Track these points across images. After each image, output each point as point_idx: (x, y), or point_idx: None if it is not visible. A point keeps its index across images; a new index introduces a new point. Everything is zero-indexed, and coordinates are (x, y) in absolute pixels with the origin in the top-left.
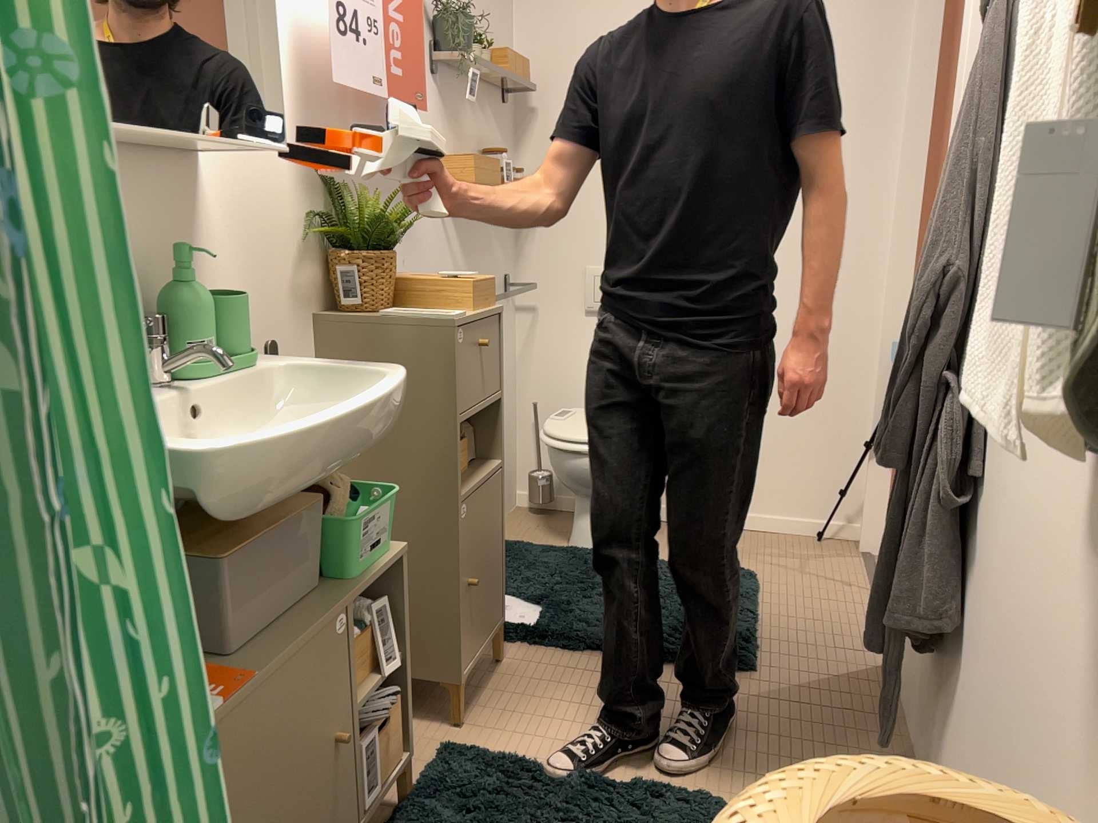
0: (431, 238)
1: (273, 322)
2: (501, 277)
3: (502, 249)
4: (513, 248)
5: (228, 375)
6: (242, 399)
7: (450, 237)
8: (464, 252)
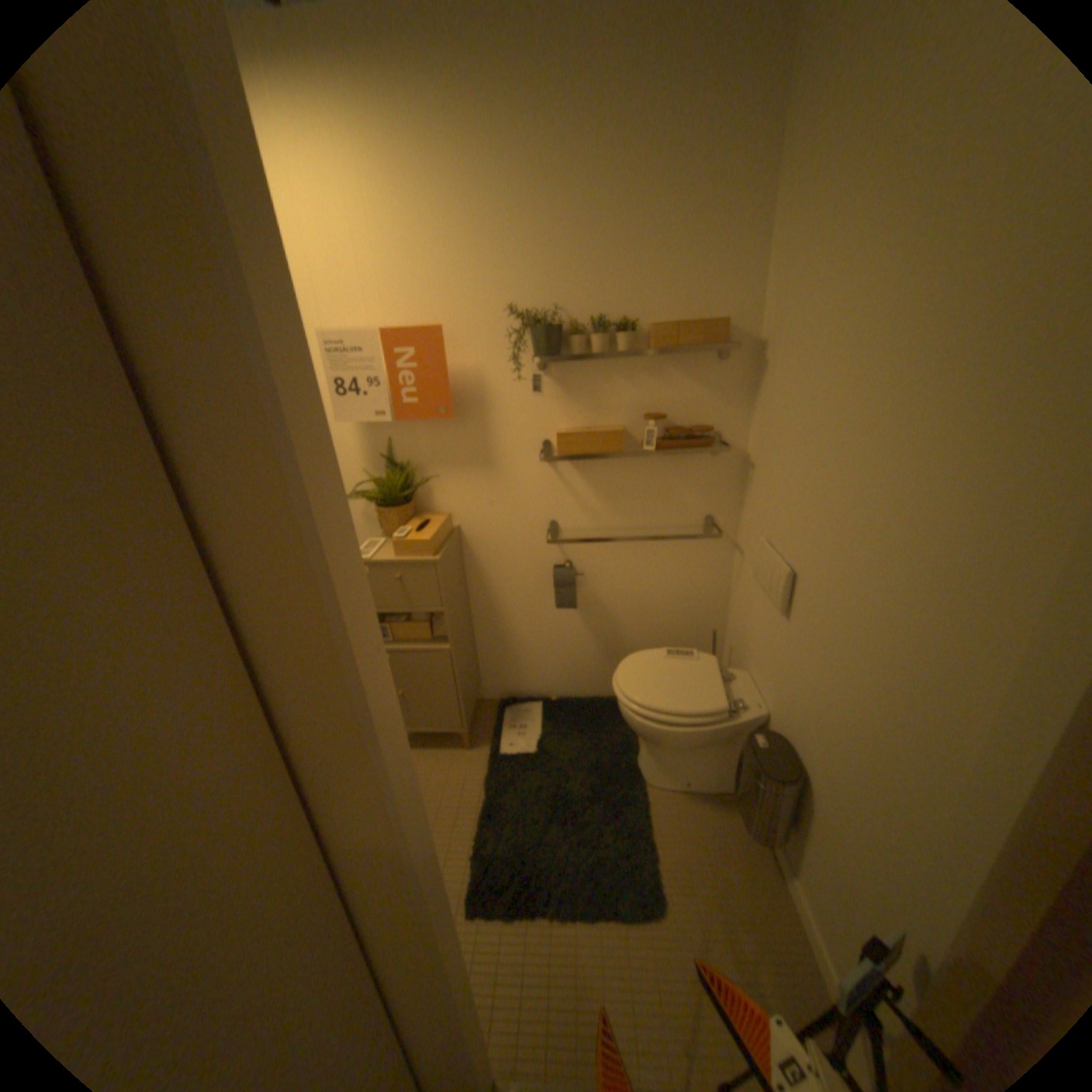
0: (531, 486)
1: None
2: (690, 515)
3: (699, 491)
4: (730, 490)
5: None
6: None
7: (568, 484)
8: (599, 495)
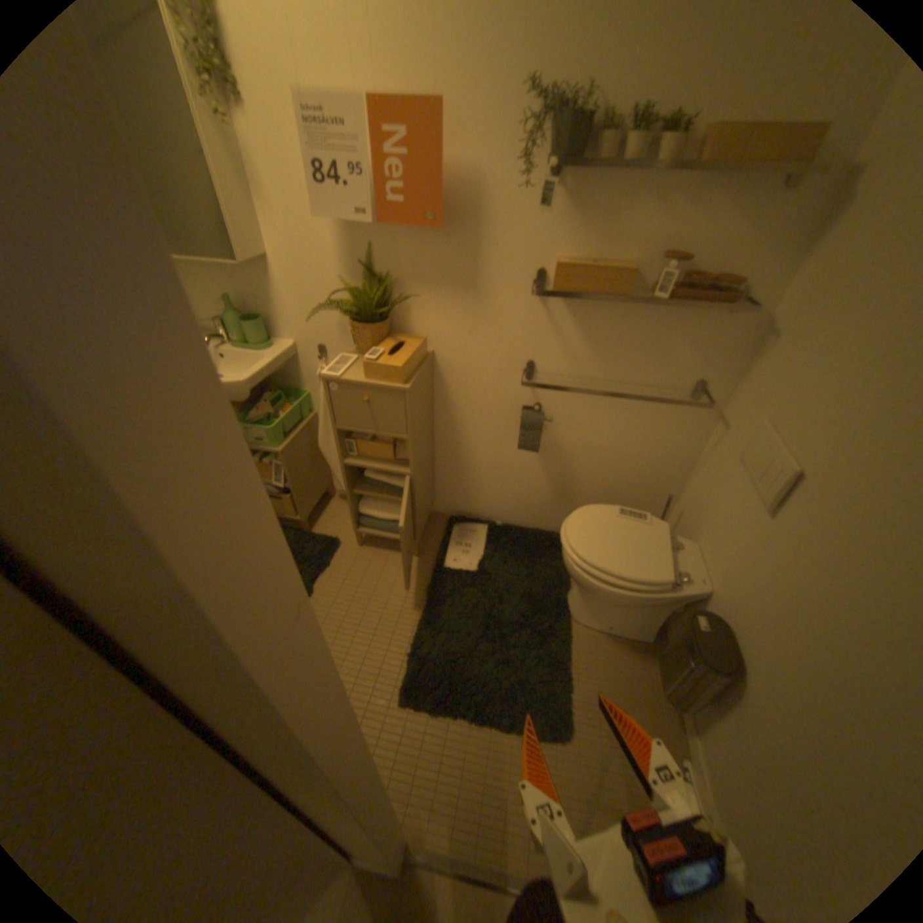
0: (515, 319)
1: (319, 336)
2: (681, 376)
3: (700, 351)
4: (737, 354)
5: (238, 350)
6: (241, 361)
7: (556, 322)
8: (587, 339)
